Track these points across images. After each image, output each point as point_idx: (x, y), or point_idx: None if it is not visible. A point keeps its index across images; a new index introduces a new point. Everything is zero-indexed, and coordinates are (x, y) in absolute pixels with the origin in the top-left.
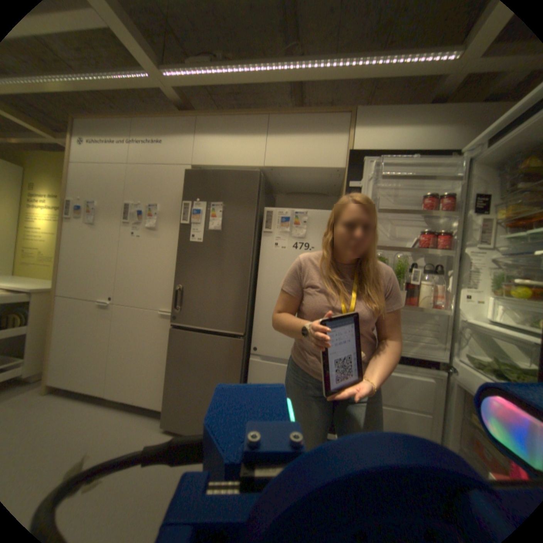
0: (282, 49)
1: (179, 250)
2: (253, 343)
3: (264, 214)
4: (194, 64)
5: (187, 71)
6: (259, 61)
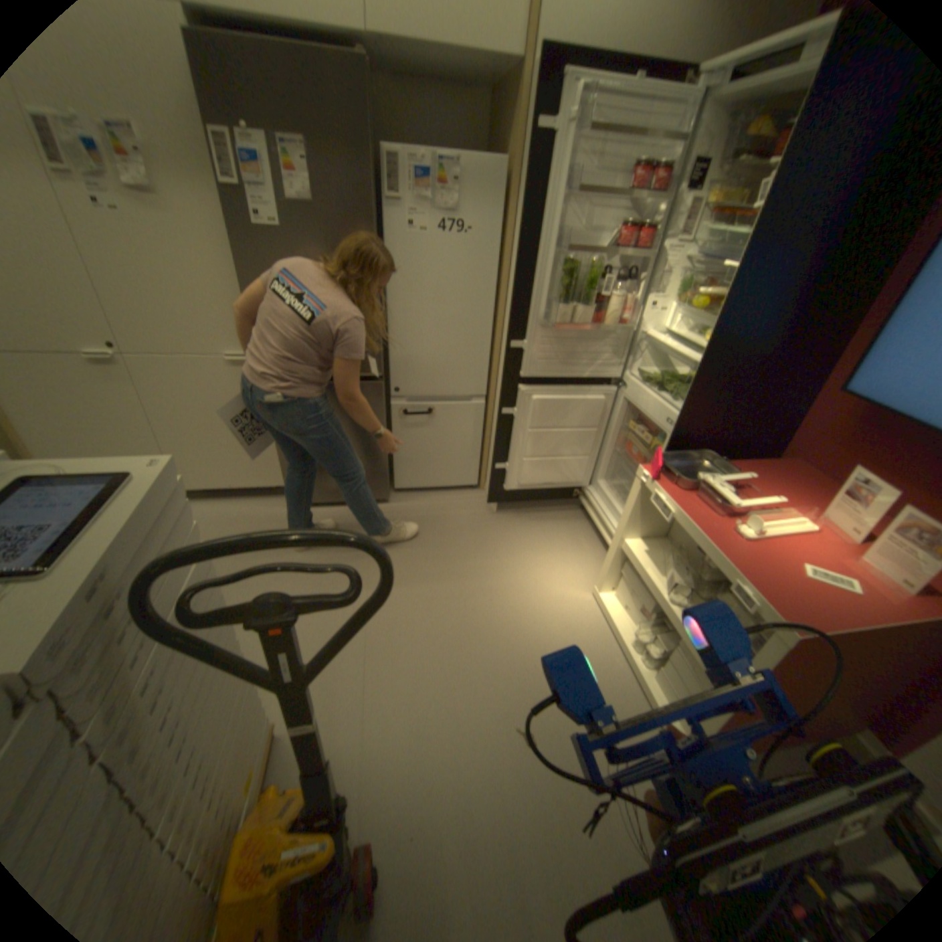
0: None
1: (227, 238)
2: (393, 383)
3: (381, 155)
4: None
5: None
6: None
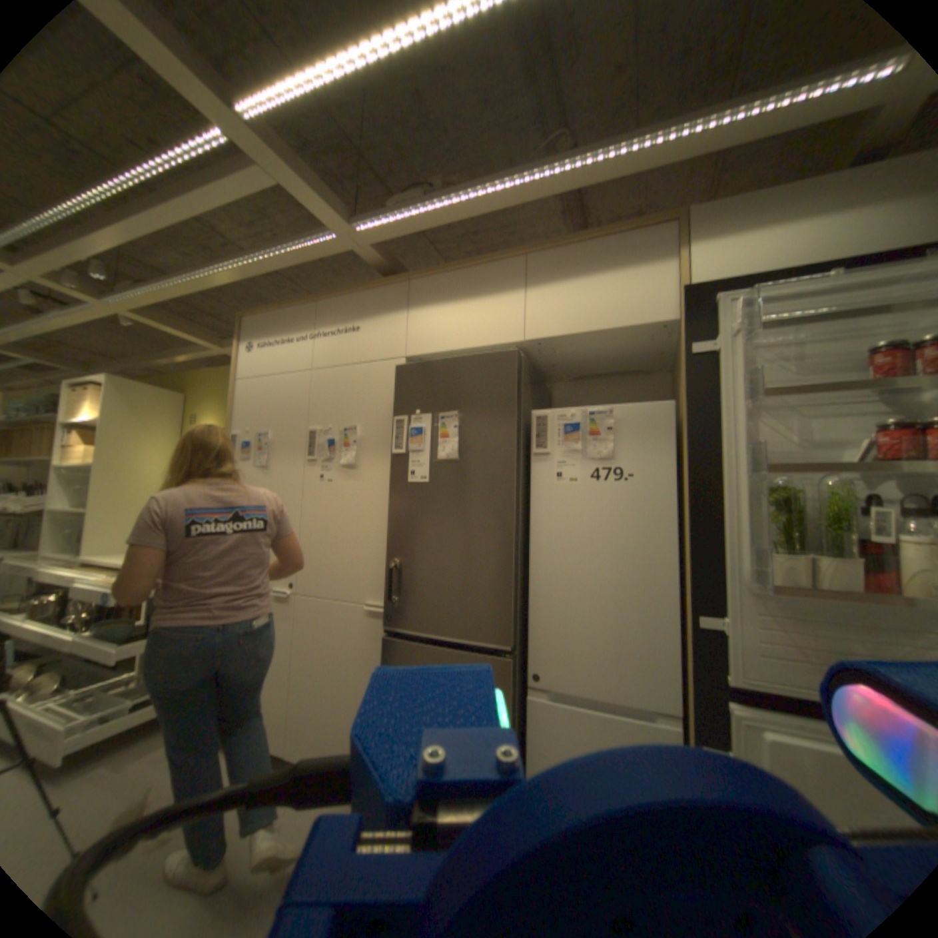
0: (539, 148)
1: (394, 498)
2: (531, 666)
3: (533, 421)
4: (400, 203)
5: (391, 216)
6: (501, 175)
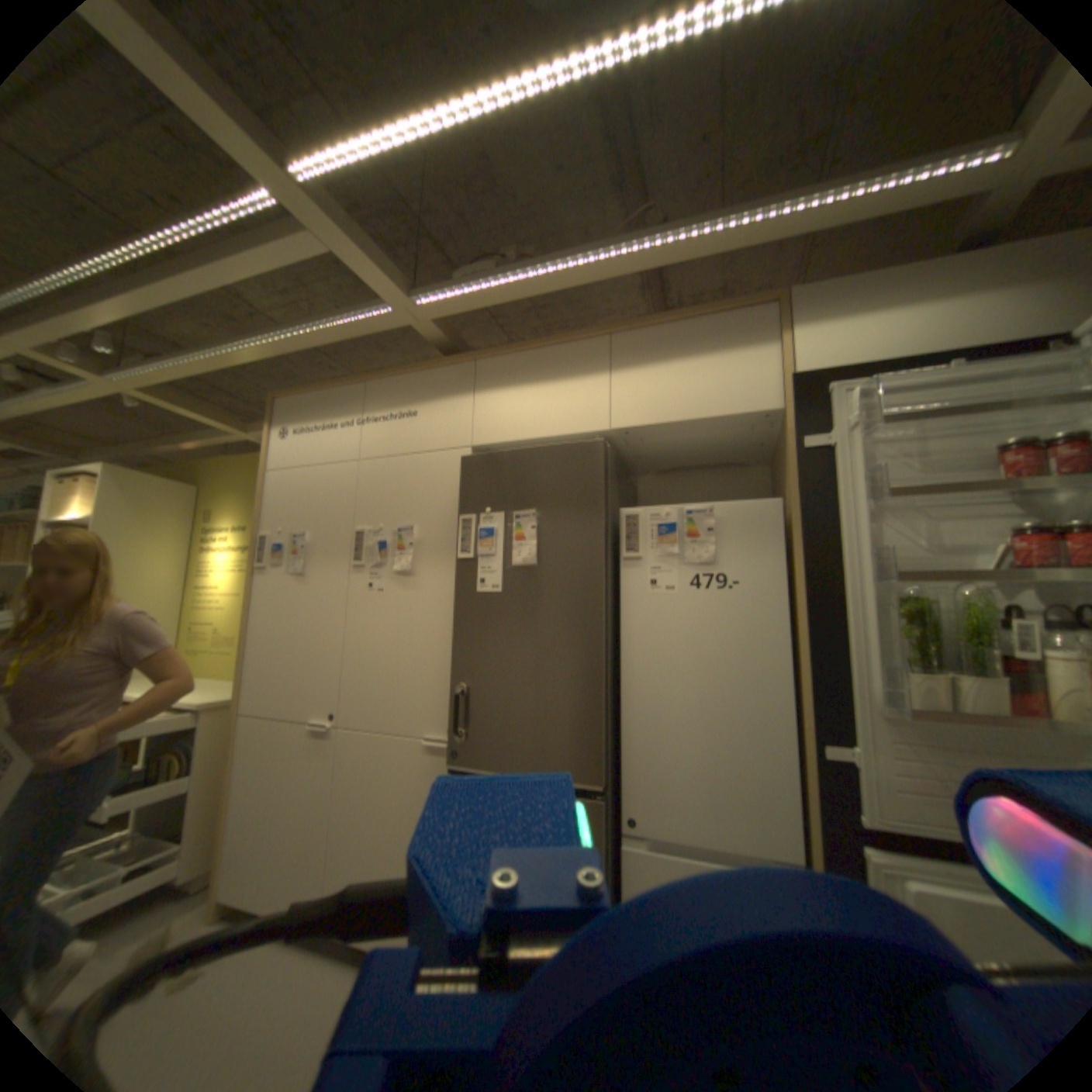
0: (623, 220)
1: (457, 610)
2: (625, 810)
3: (621, 521)
4: (468, 276)
5: (457, 289)
6: (584, 248)
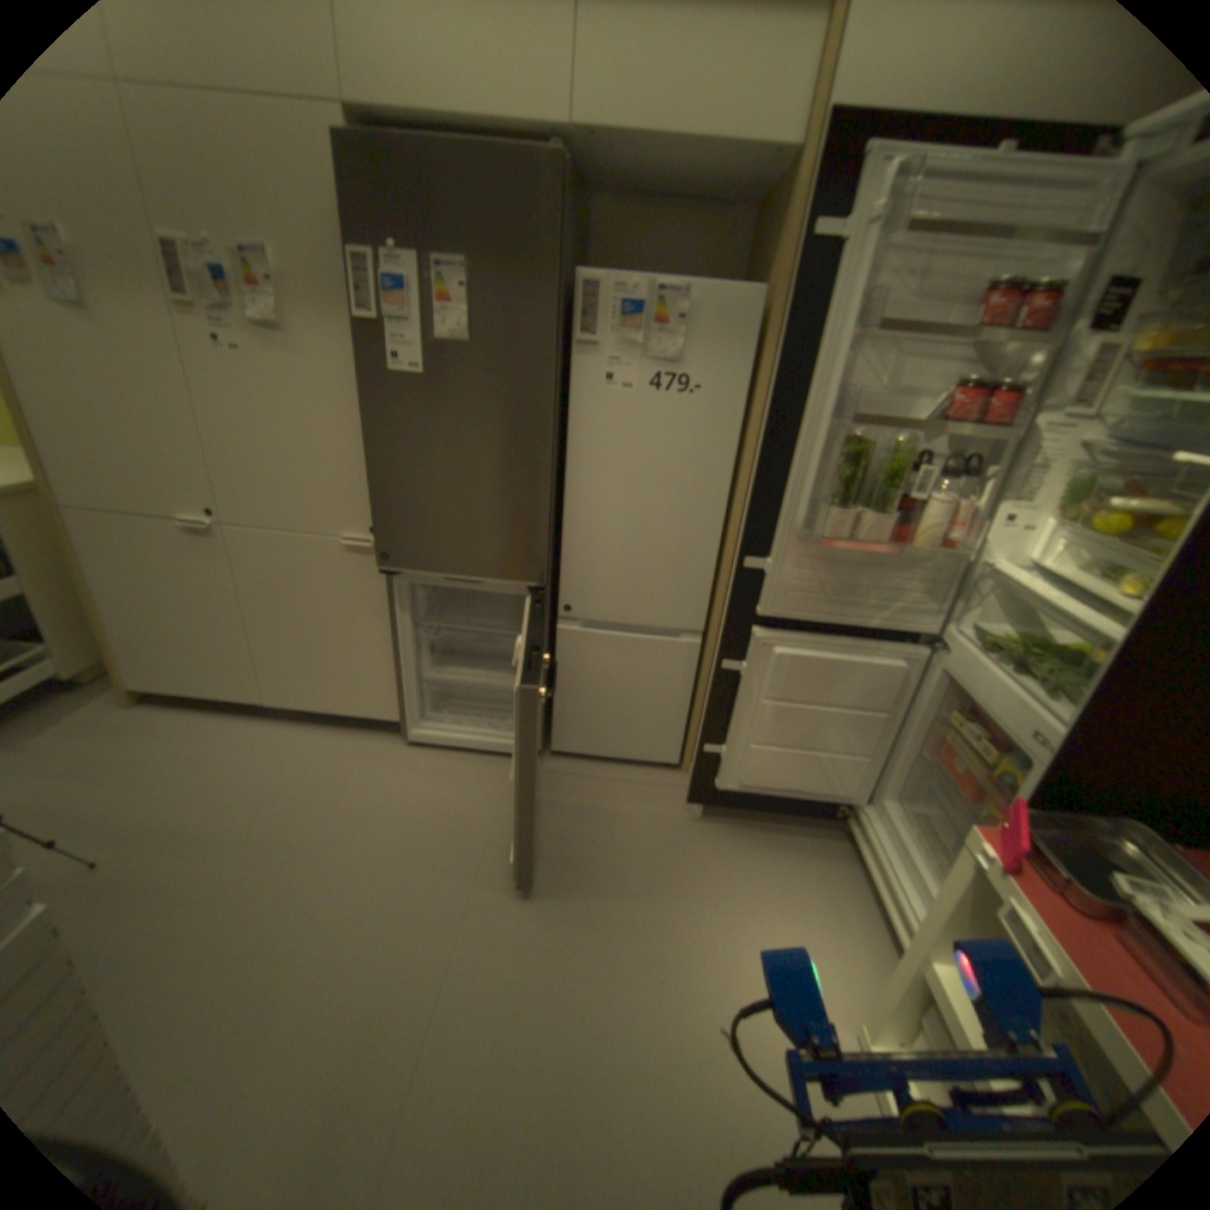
0: None
1: (361, 389)
2: (562, 599)
3: (576, 286)
4: None
5: None
6: None
